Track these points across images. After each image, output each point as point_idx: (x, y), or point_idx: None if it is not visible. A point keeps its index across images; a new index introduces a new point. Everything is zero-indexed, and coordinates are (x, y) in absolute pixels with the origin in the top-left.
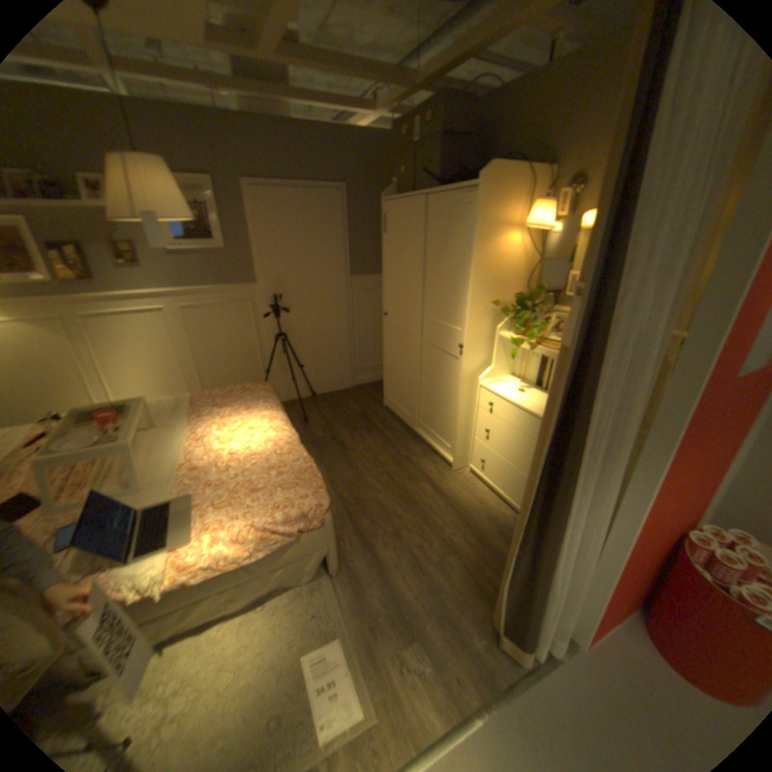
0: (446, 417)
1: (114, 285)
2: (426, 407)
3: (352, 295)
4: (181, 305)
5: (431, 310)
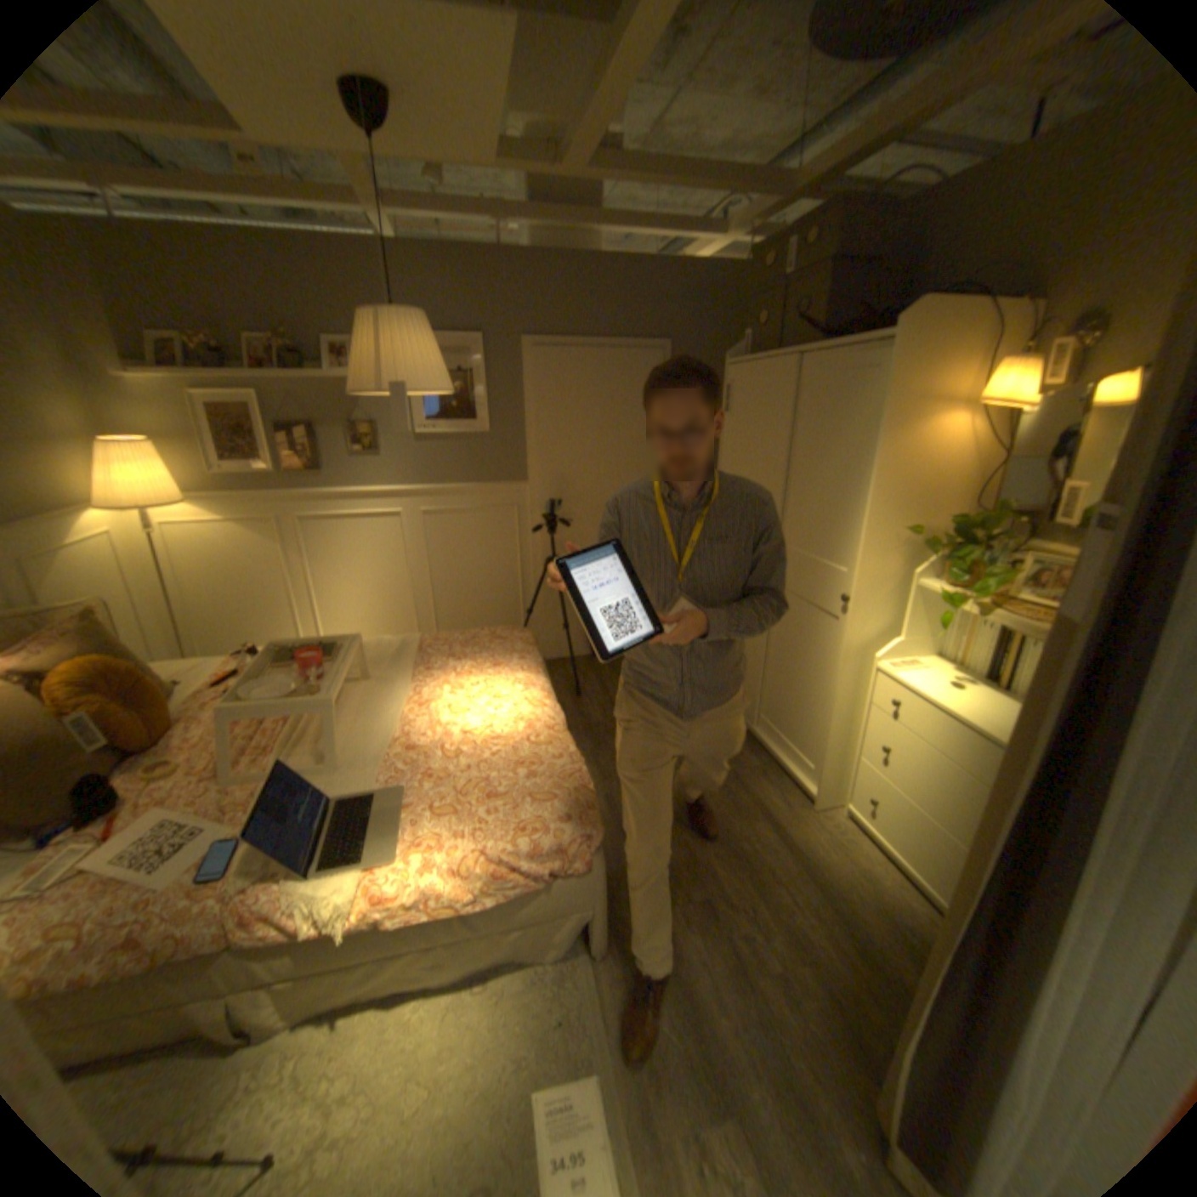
0: (811, 716)
1: (347, 479)
2: (775, 694)
3: None
4: (426, 510)
5: (797, 536)
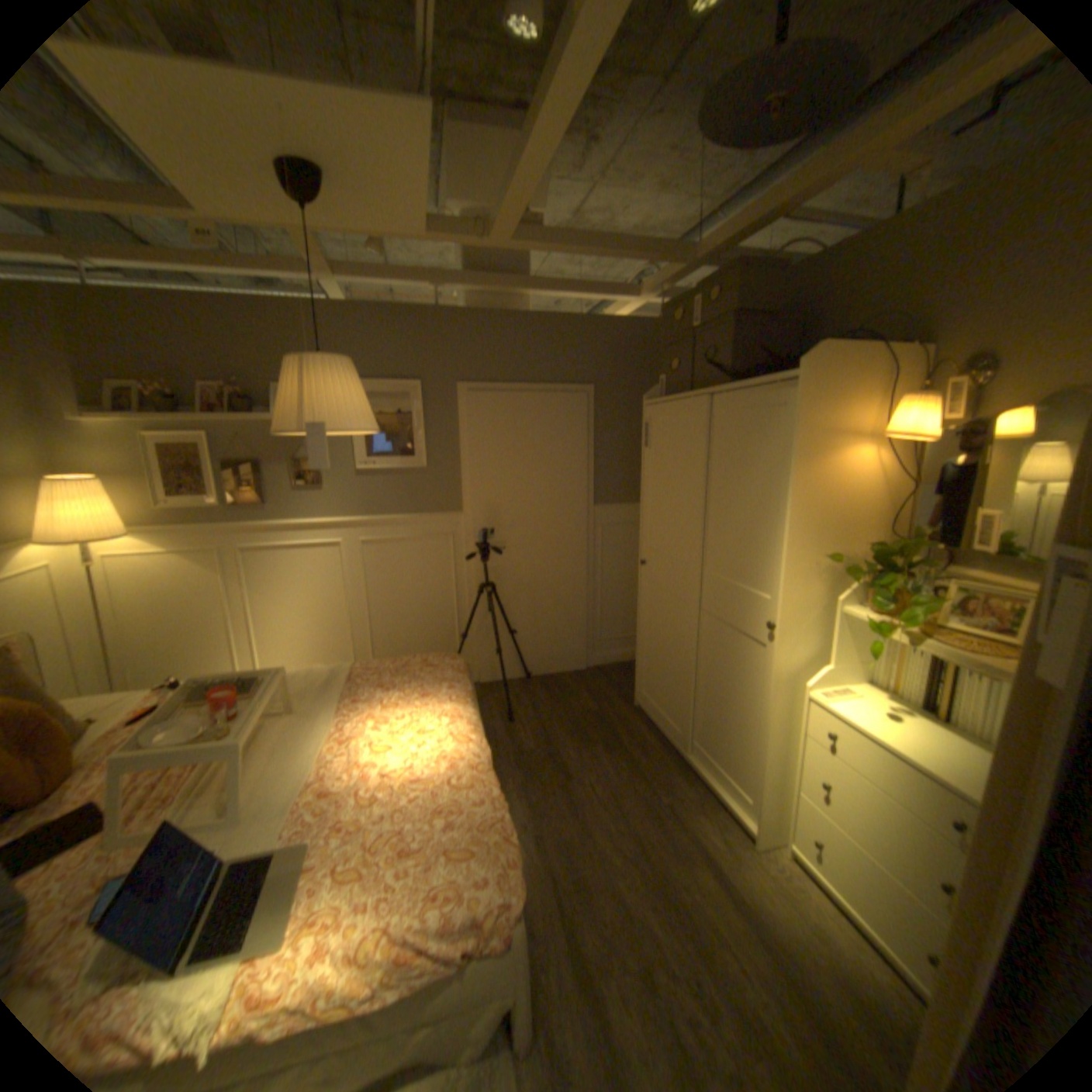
0: (745, 747)
1: (290, 512)
2: (708, 722)
3: (595, 533)
4: (365, 540)
5: (719, 563)
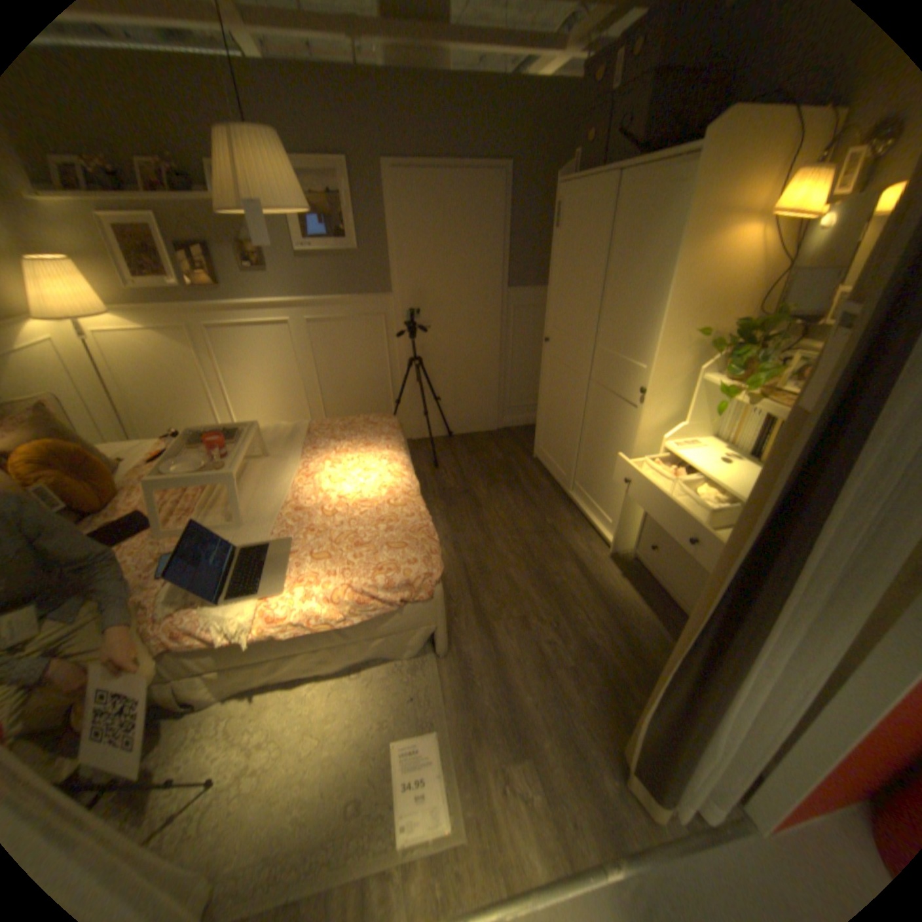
0: (612, 483)
1: (241, 292)
2: (587, 466)
3: (508, 313)
4: (309, 318)
5: (609, 338)
